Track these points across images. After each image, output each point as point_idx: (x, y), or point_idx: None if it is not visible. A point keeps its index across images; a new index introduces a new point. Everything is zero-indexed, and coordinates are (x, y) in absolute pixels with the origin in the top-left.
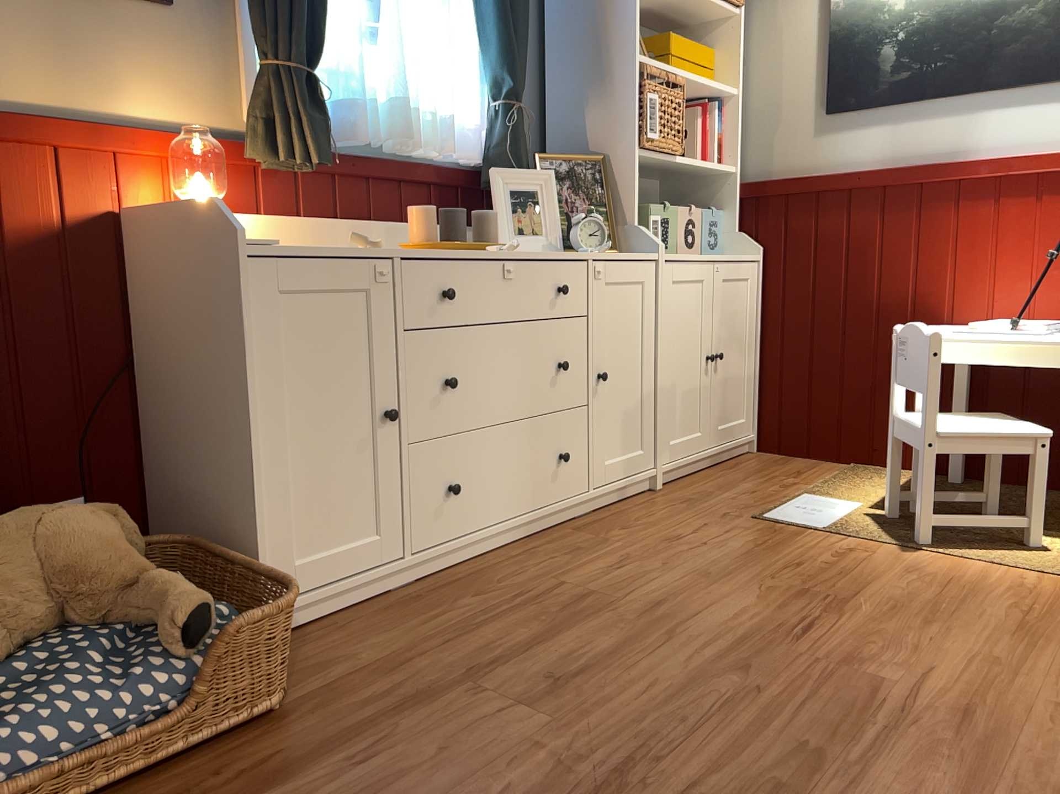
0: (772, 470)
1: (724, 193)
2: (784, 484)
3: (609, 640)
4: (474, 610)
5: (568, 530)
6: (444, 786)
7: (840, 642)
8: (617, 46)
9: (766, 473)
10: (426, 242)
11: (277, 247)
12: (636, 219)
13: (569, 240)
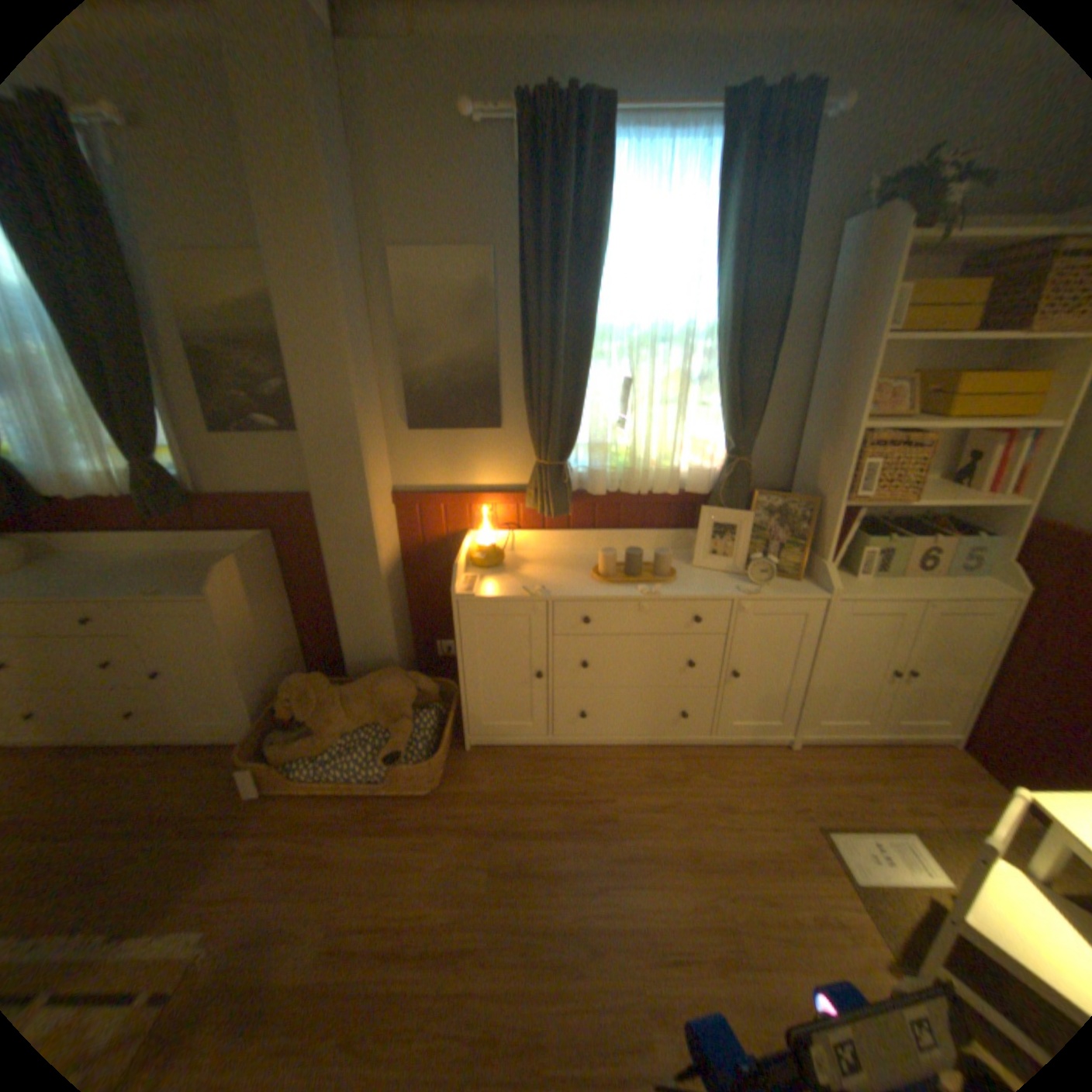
0: (936, 786)
1: (1012, 520)
2: (919, 810)
3: (573, 867)
4: (553, 790)
5: (681, 754)
6: (418, 891)
7: (680, 997)
8: (851, 410)
9: (924, 786)
10: (601, 576)
11: (484, 590)
12: (835, 555)
13: (748, 569)
